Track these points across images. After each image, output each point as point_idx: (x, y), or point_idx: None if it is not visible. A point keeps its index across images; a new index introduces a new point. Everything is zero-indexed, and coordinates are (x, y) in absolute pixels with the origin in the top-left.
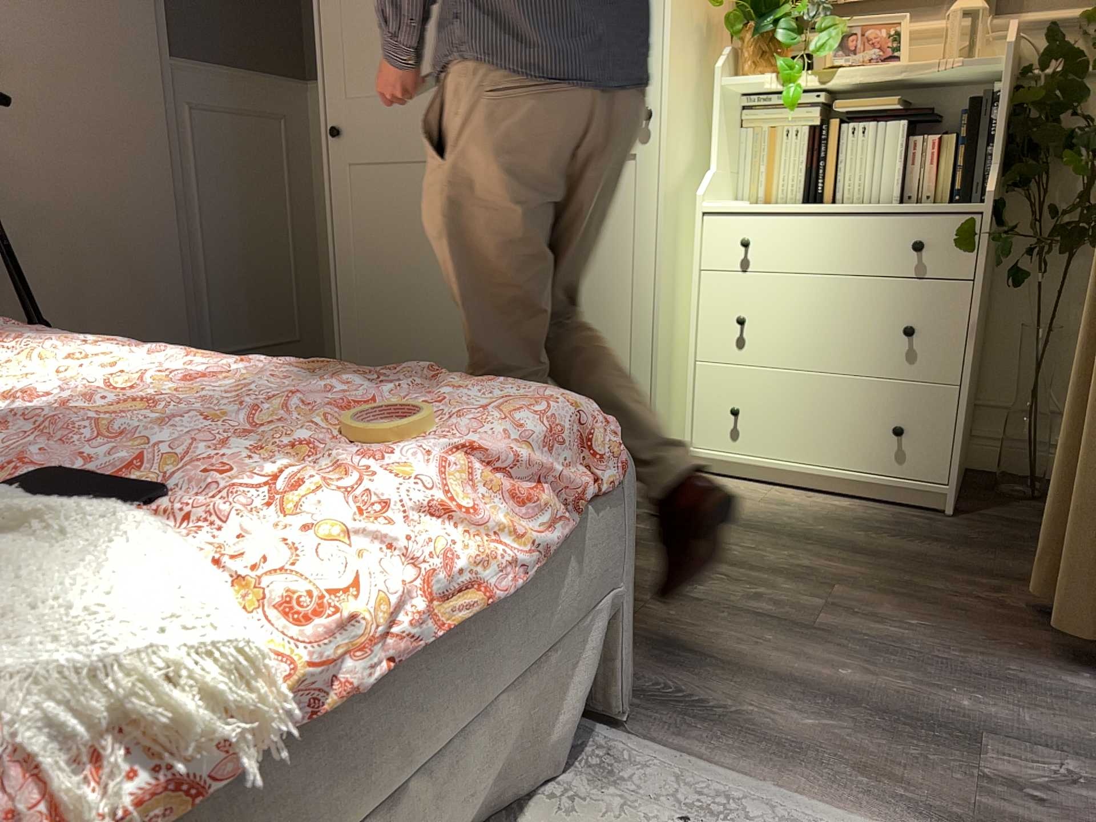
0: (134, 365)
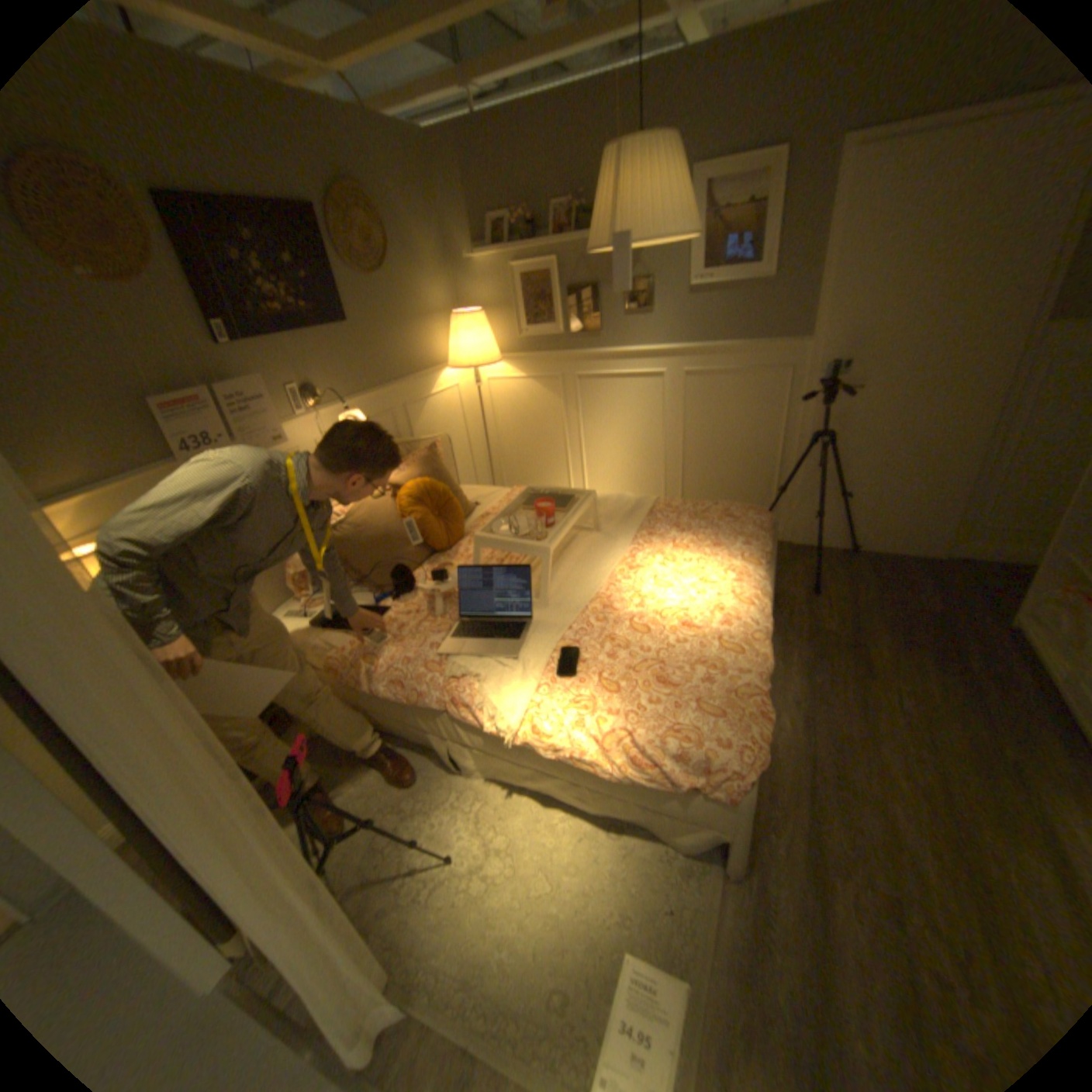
0: (709, 596)
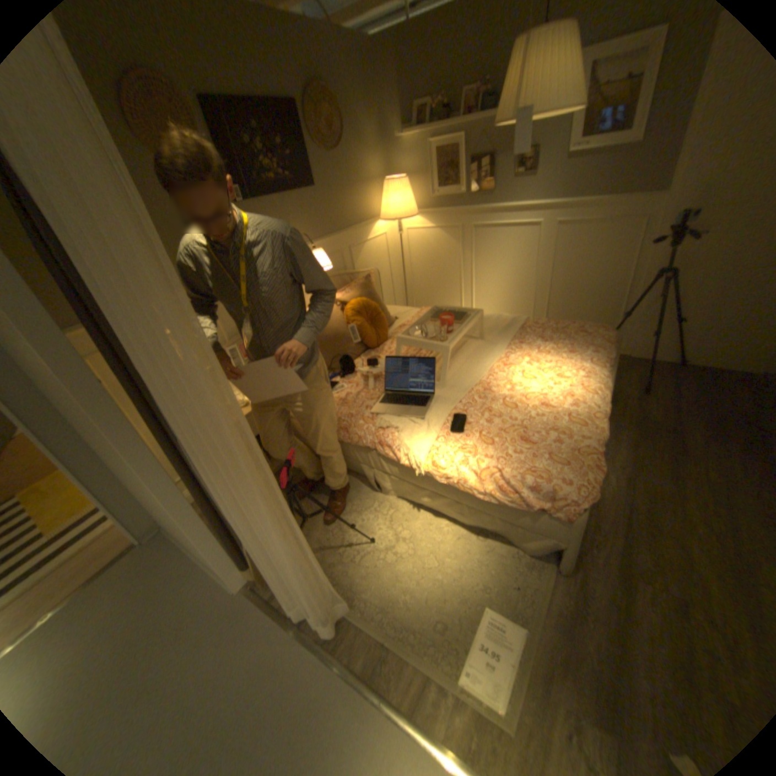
0: (564, 386)
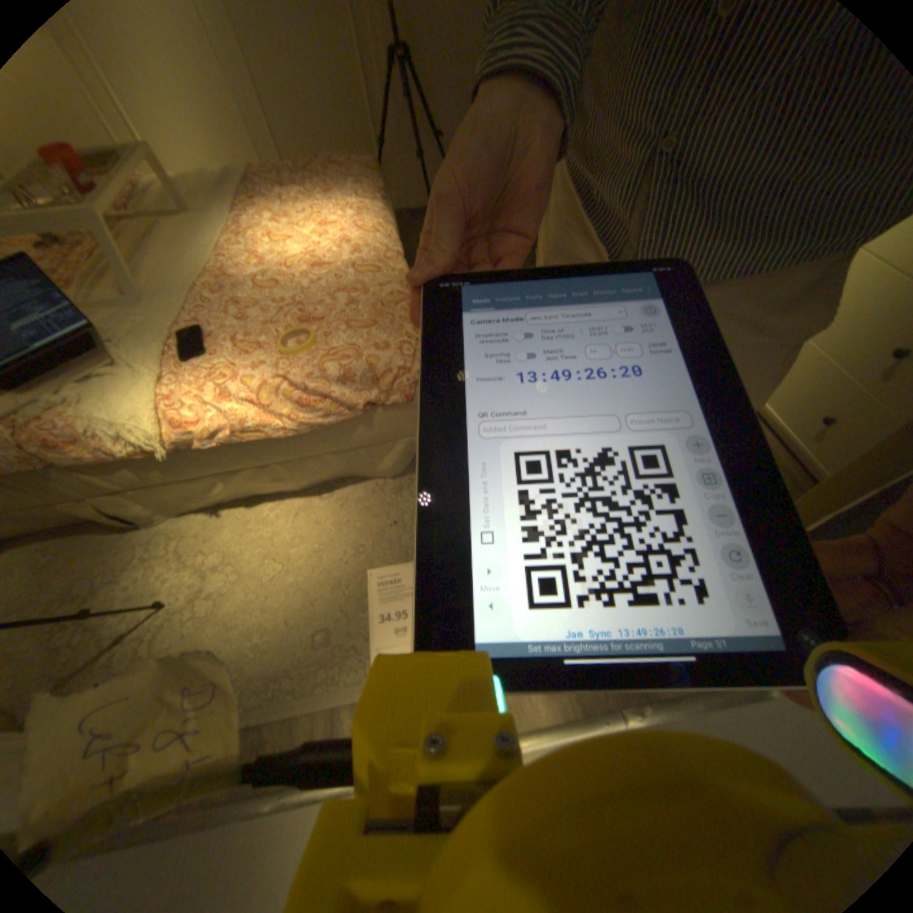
0: (334, 234)
